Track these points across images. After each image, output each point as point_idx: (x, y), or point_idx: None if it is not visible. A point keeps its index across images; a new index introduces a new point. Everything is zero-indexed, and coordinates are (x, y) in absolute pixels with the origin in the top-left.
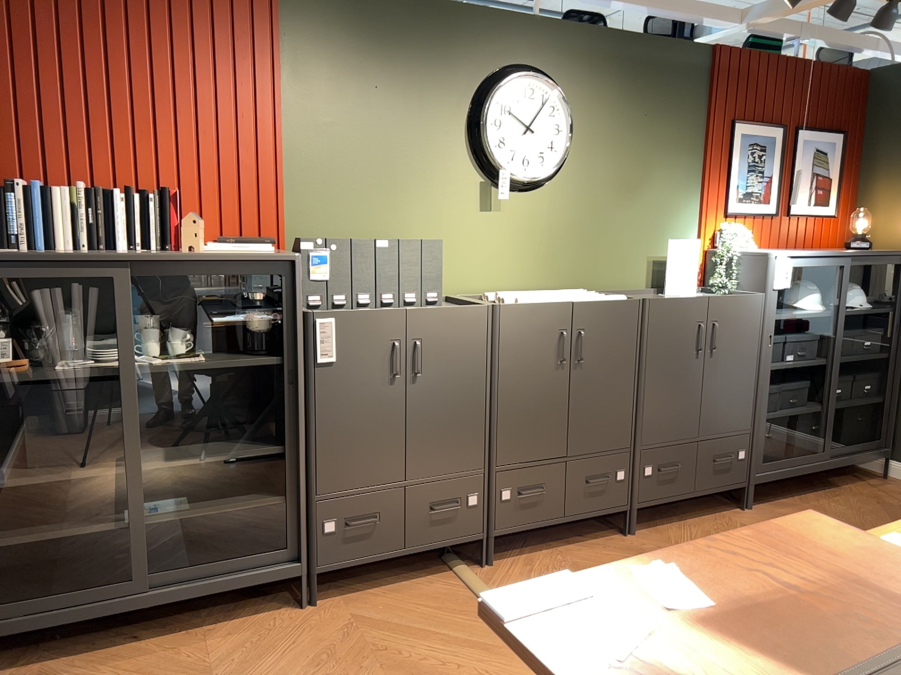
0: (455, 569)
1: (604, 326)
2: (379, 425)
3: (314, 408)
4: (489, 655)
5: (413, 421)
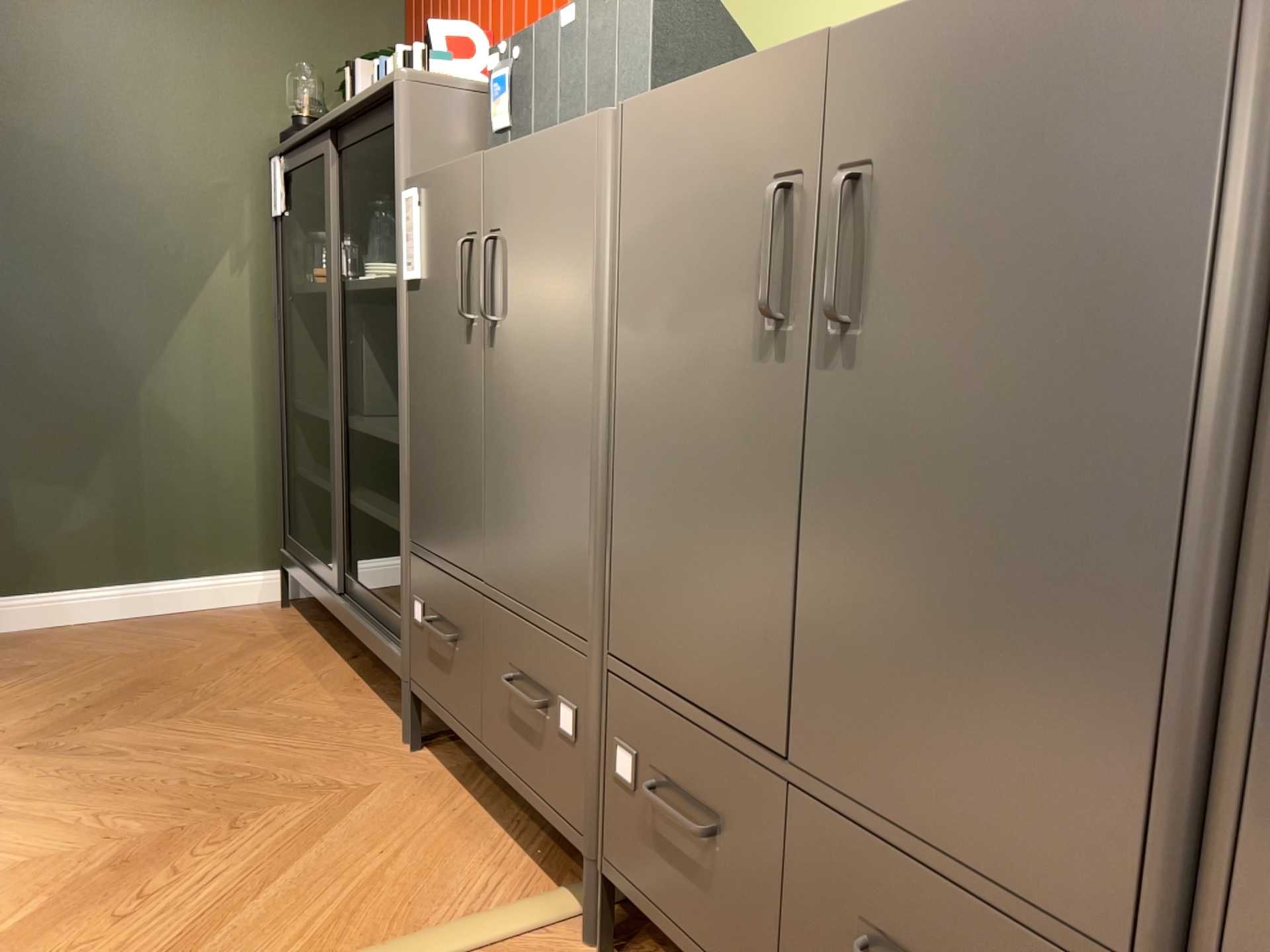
0: (561, 891)
1: (966, 131)
2: (456, 431)
3: (408, 369)
4: None
5: (491, 440)
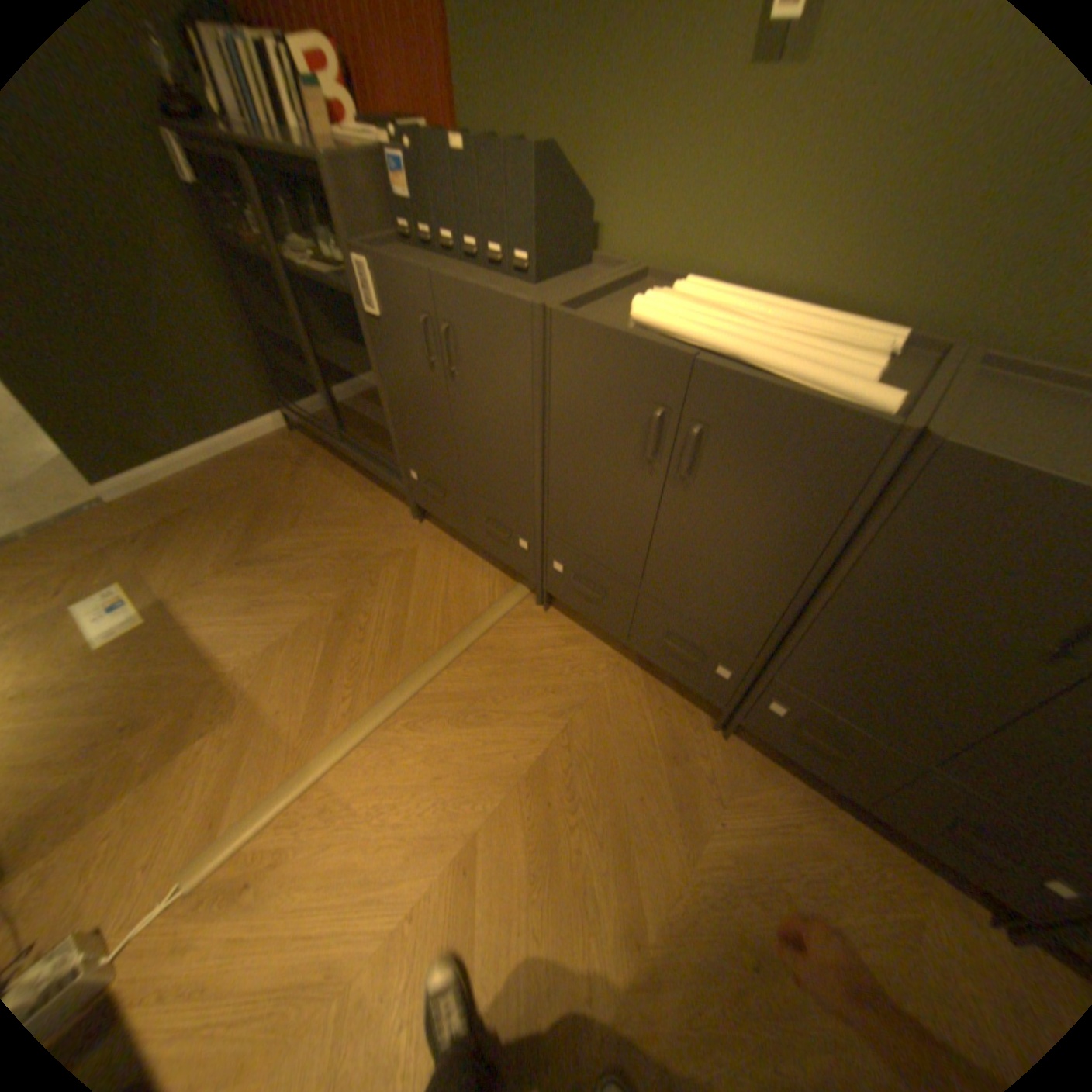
0: (519, 585)
1: (756, 439)
2: (430, 410)
3: (380, 361)
4: (387, 657)
5: (460, 426)
